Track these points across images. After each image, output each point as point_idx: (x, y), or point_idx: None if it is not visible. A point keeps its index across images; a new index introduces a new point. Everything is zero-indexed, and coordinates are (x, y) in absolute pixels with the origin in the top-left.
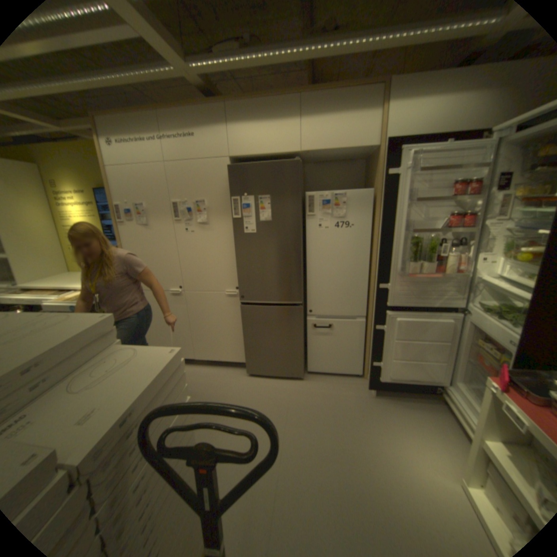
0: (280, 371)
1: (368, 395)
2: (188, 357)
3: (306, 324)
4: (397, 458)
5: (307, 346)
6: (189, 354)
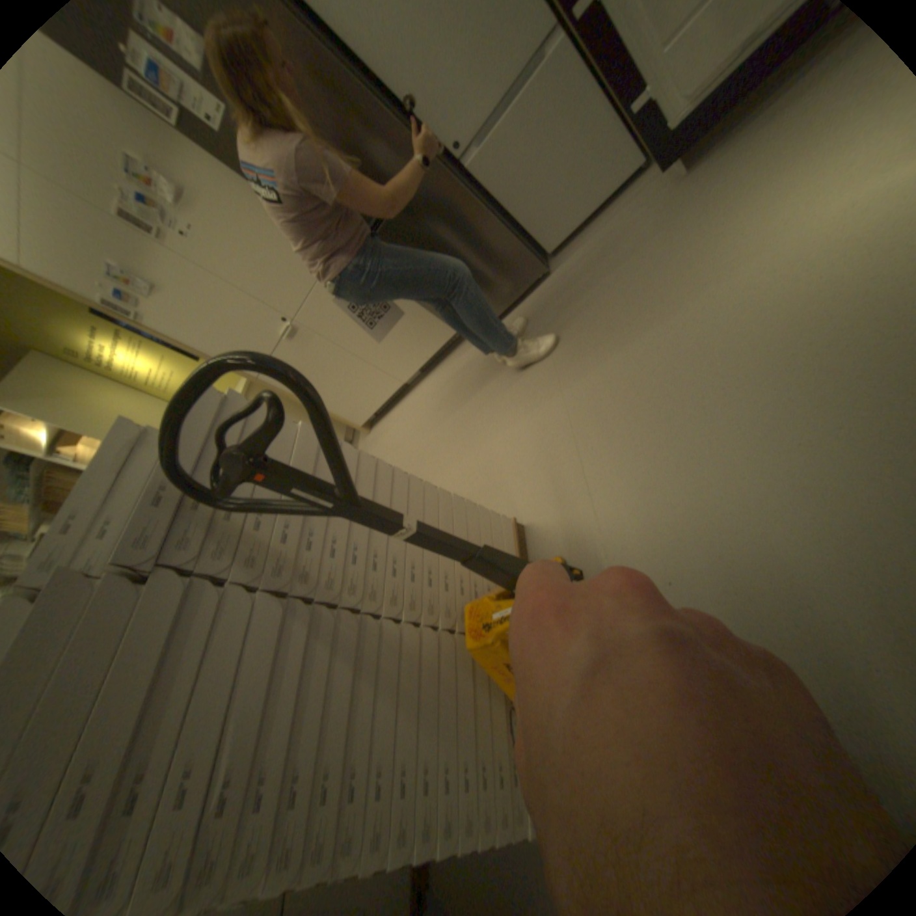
0: (507, 291)
1: (673, 180)
2: (397, 387)
3: (477, 174)
4: (763, 227)
5: (514, 212)
6: (394, 382)
